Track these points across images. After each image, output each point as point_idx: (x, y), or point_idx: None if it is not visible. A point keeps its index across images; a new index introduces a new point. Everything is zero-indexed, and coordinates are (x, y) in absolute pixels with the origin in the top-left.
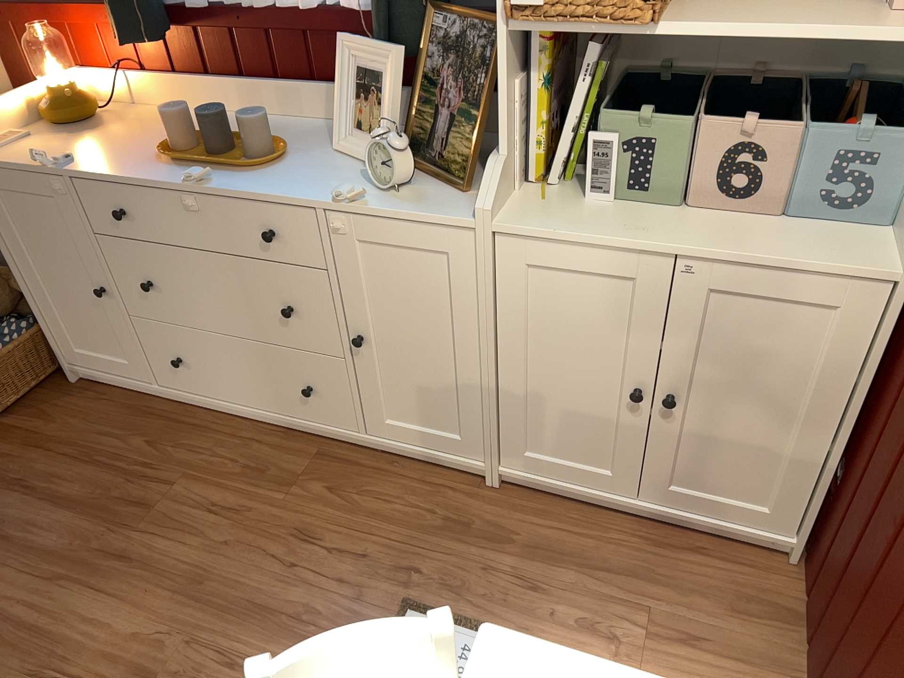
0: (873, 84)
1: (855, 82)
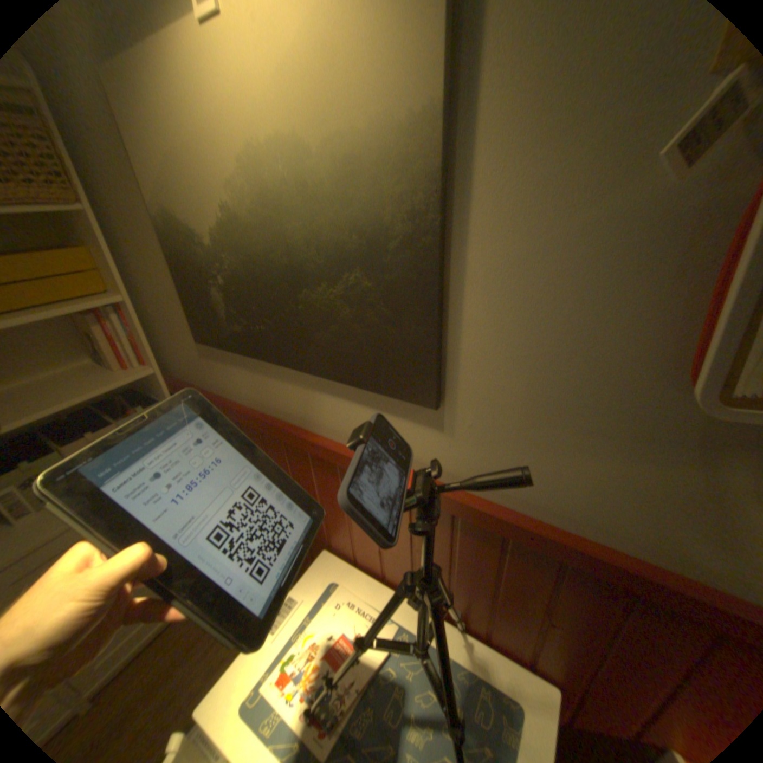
0: (120, 395)
1: (112, 398)
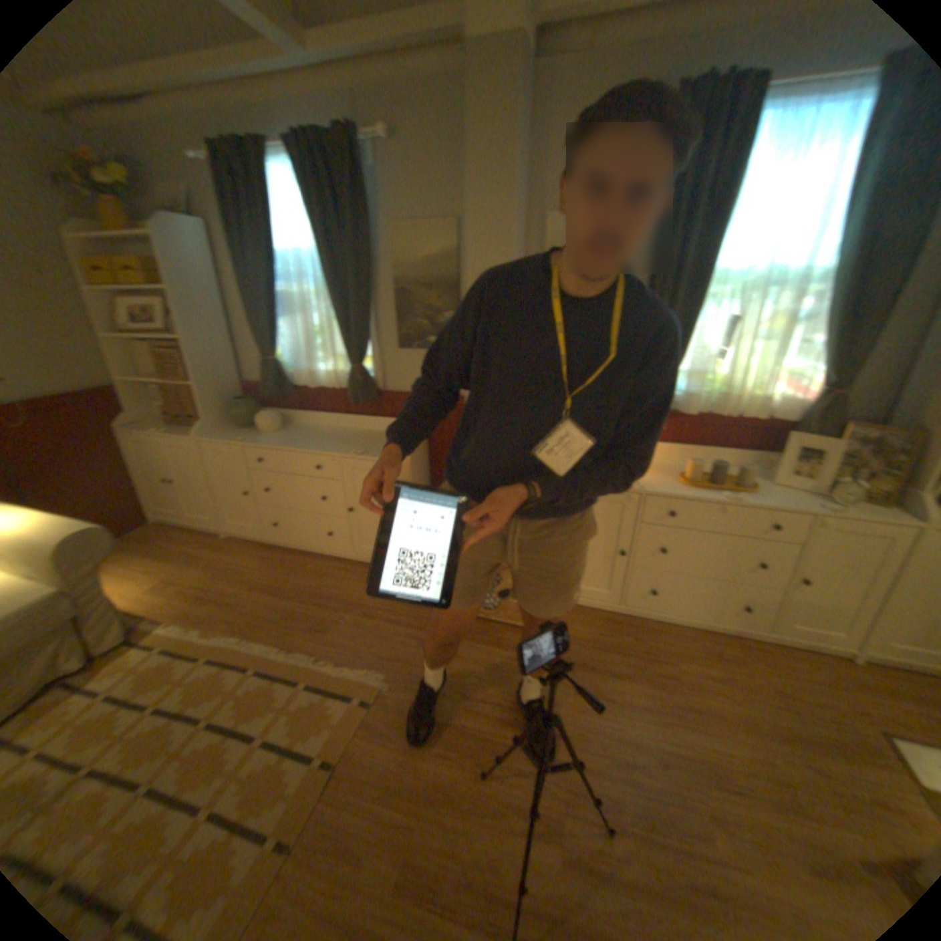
0: None
1: None
